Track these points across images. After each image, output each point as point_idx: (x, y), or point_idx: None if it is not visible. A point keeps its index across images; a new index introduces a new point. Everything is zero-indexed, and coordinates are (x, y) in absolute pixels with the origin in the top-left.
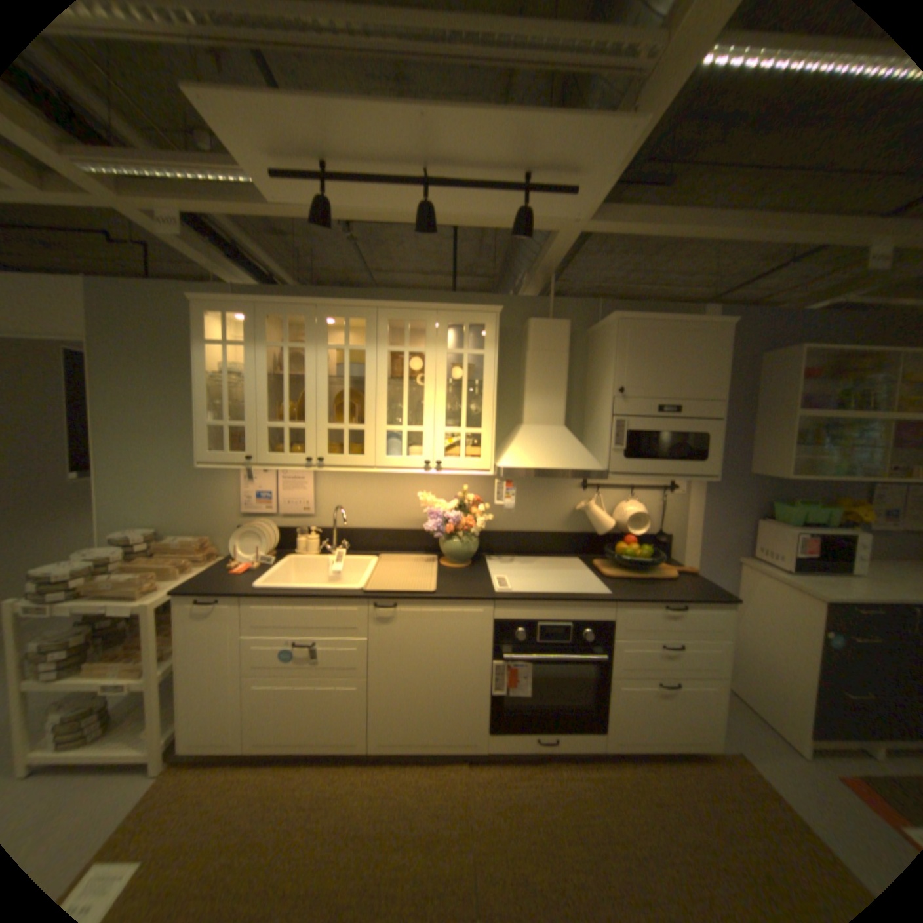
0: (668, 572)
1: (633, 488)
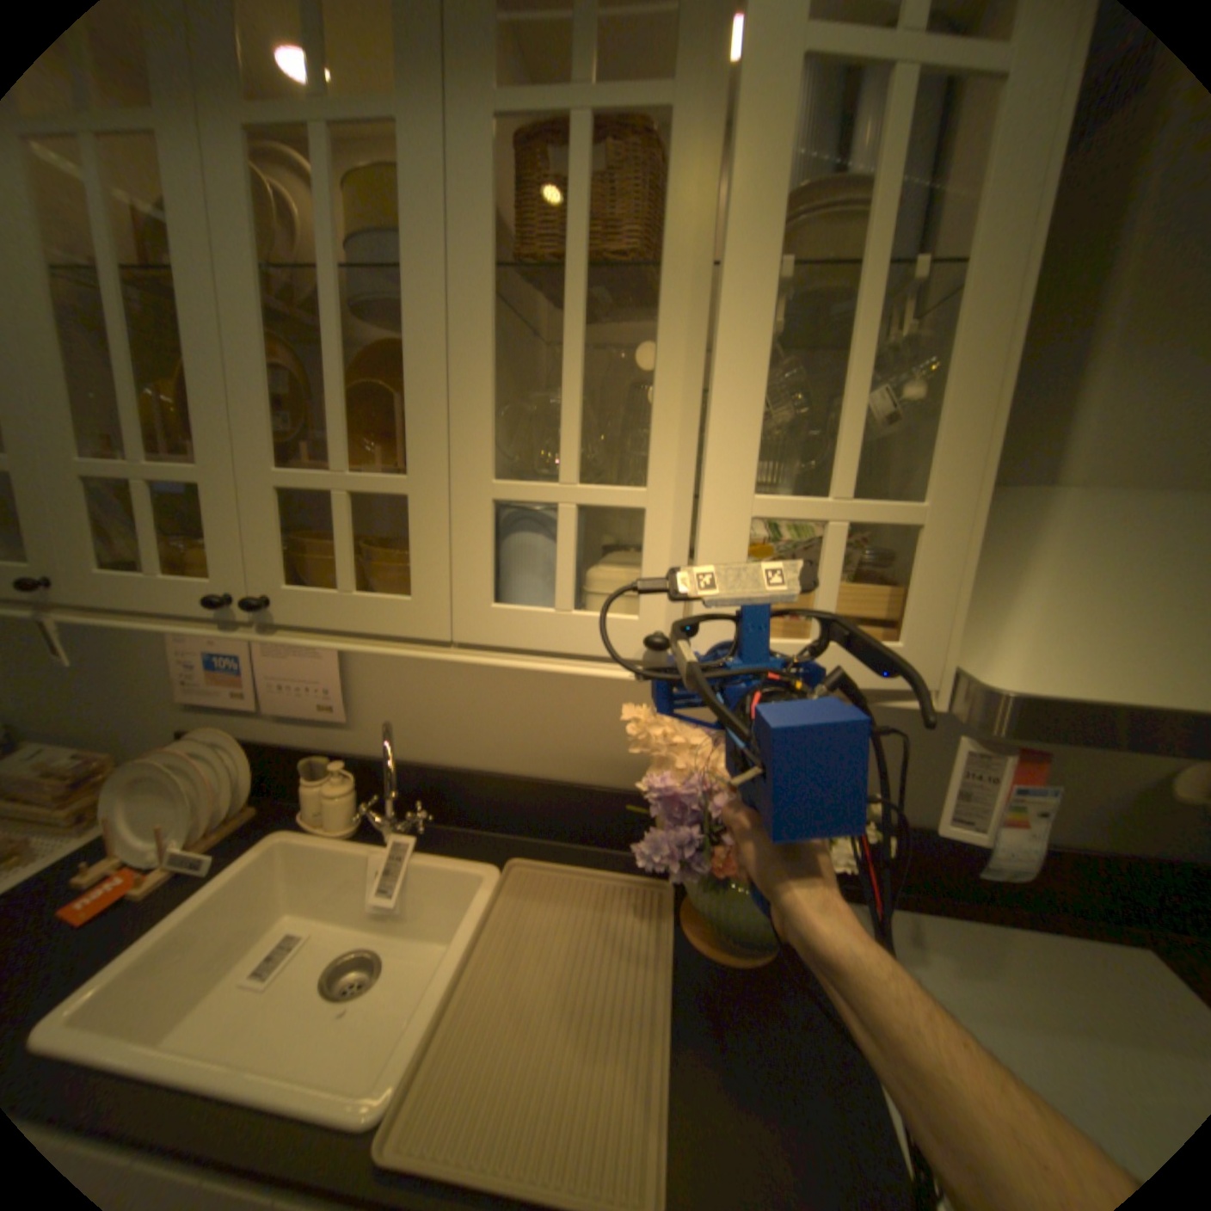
0: None
1: None
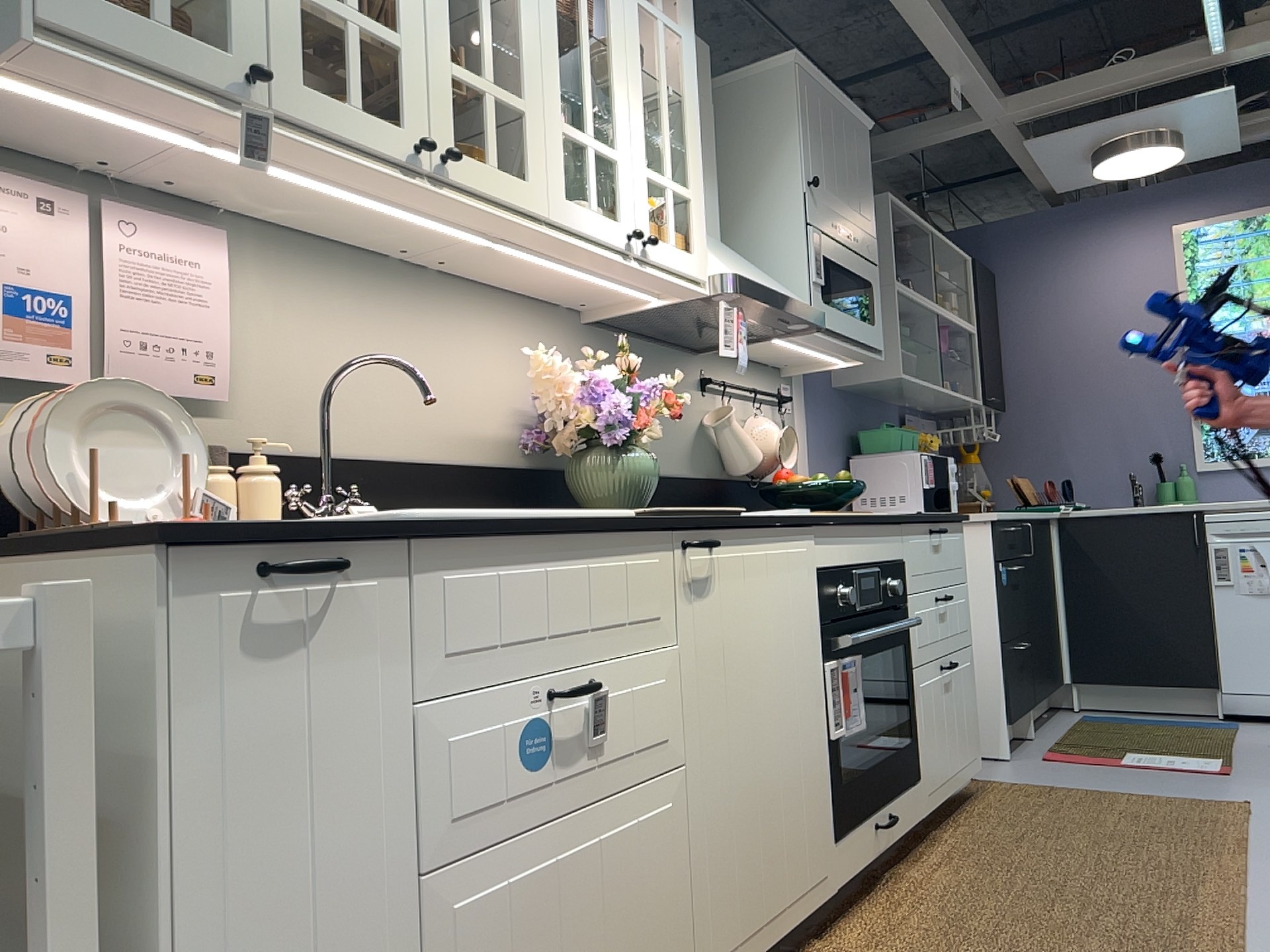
0: None
1: (756, 393)
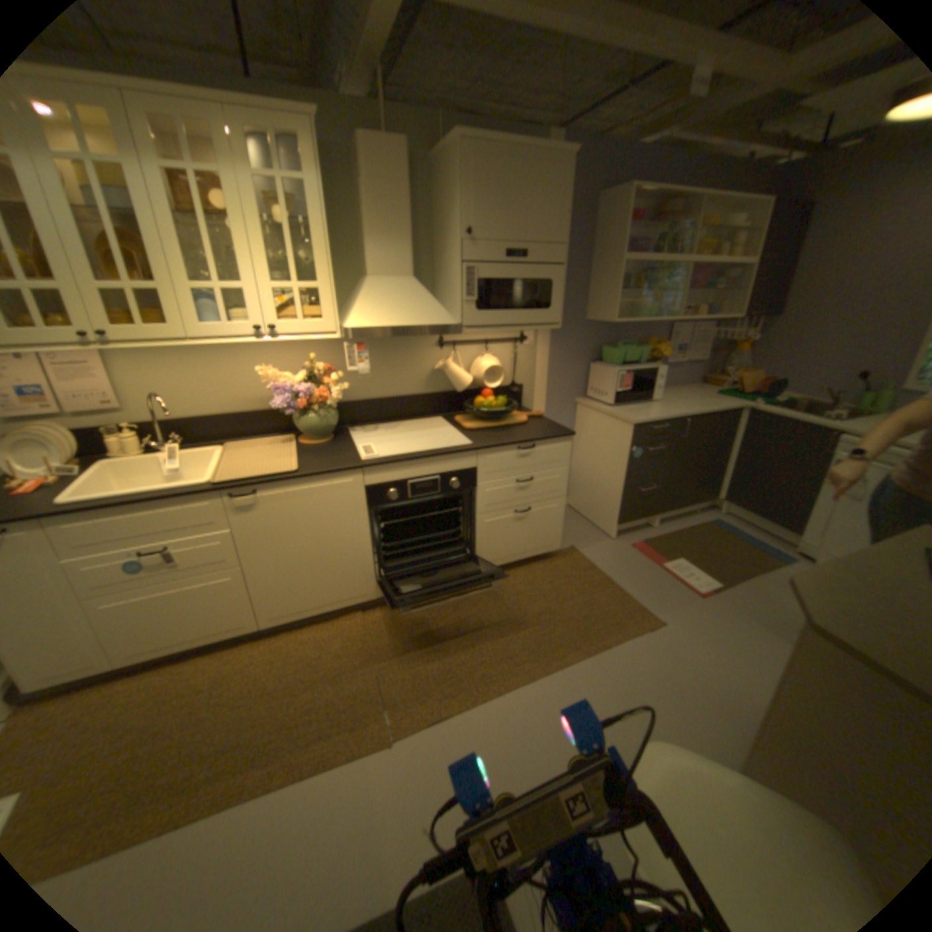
0: (520, 418)
1: (487, 342)
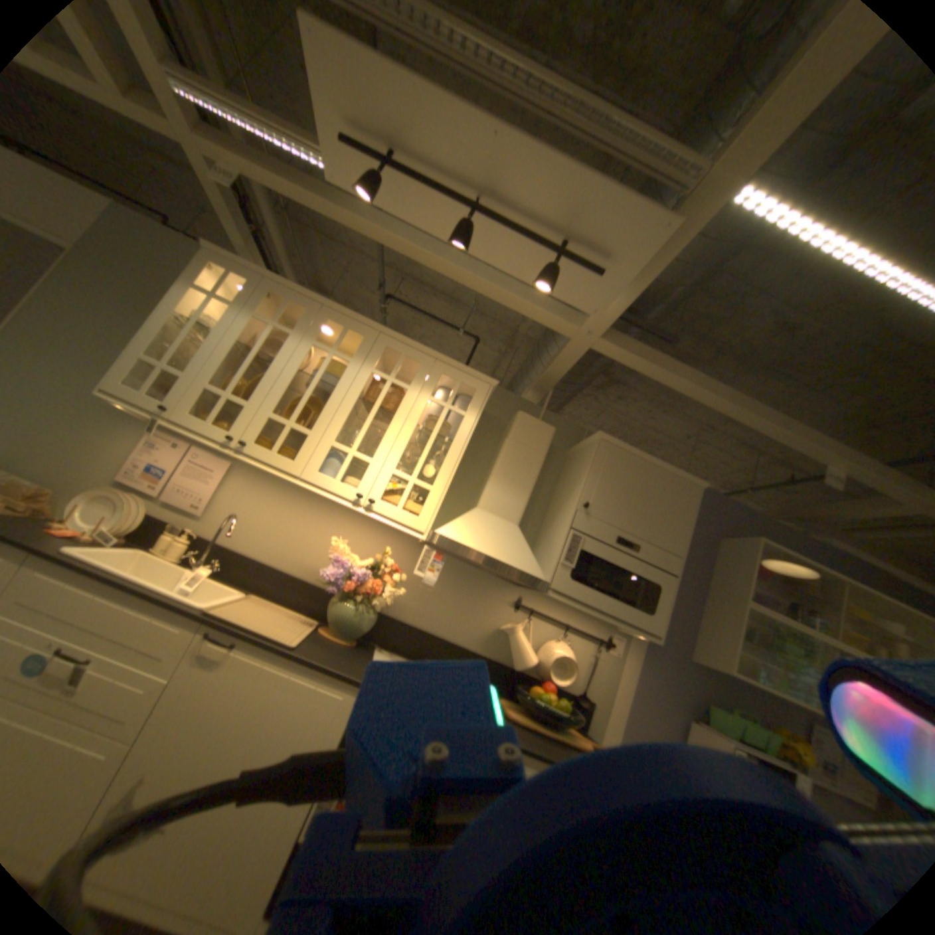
0: (582, 746)
1: (567, 629)
